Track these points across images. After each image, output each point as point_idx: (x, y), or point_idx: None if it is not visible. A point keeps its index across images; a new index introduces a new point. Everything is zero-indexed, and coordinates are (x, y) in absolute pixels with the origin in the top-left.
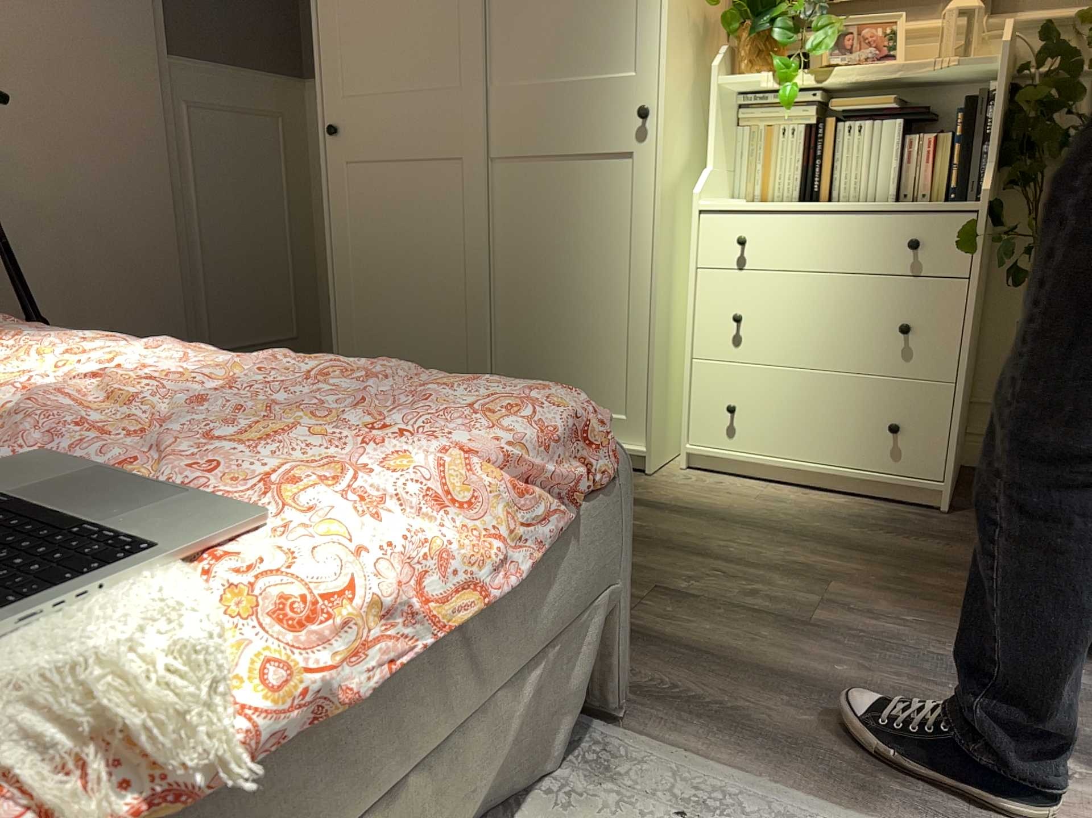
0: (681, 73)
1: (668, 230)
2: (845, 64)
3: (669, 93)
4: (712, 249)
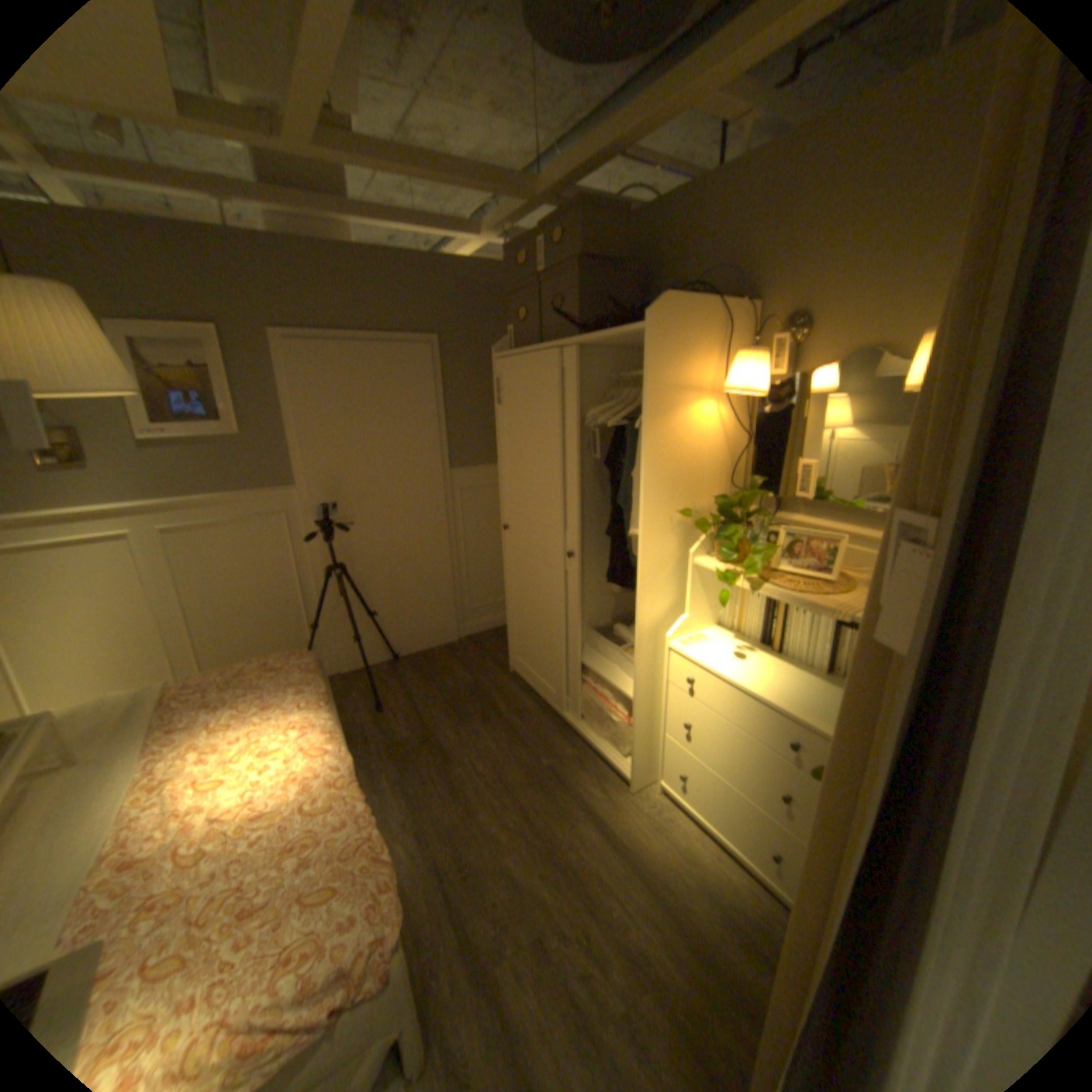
0: (662, 558)
1: (648, 655)
2: (790, 568)
3: (647, 576)
4: (676, 675)
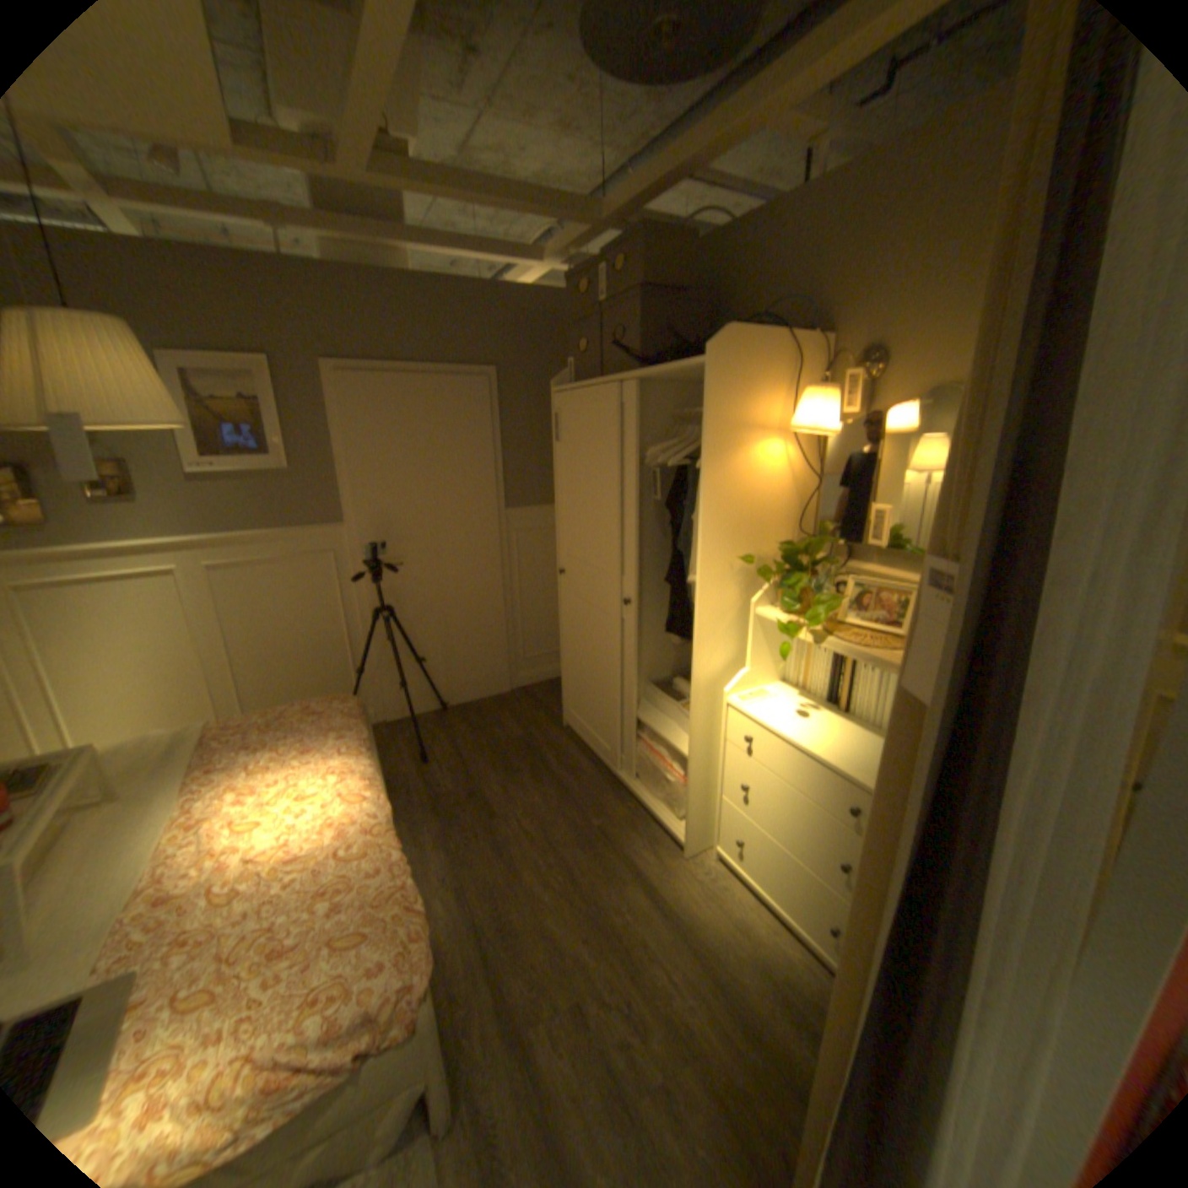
0: (722, 607)
1: (705, 710)
2: (857, 620)
3: (704, 626)
4: (734, 732)
